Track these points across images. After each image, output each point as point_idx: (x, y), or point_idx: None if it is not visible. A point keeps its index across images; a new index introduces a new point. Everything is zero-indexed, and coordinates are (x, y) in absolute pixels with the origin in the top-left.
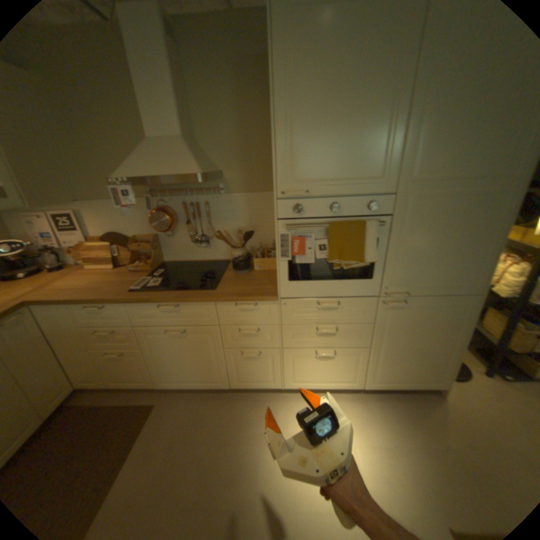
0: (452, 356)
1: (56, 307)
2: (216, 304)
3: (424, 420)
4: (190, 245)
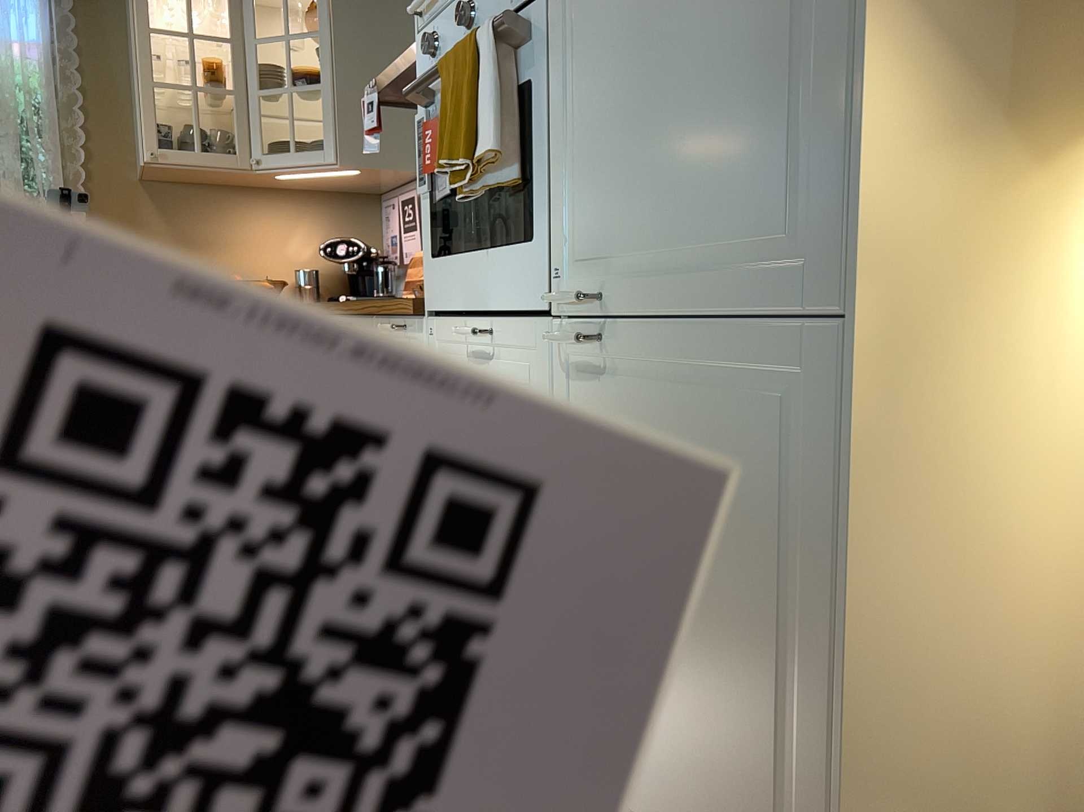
0: (812, 769)
1: None
2: (375, 324)
3: None
4: None
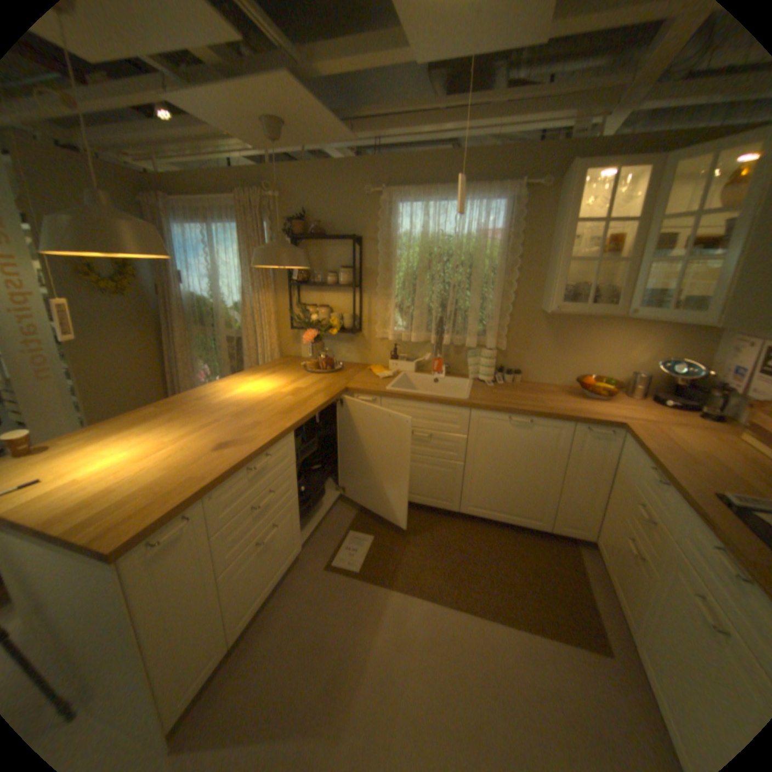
0: None
1: (639, 448)
2: None
3: None
4: None
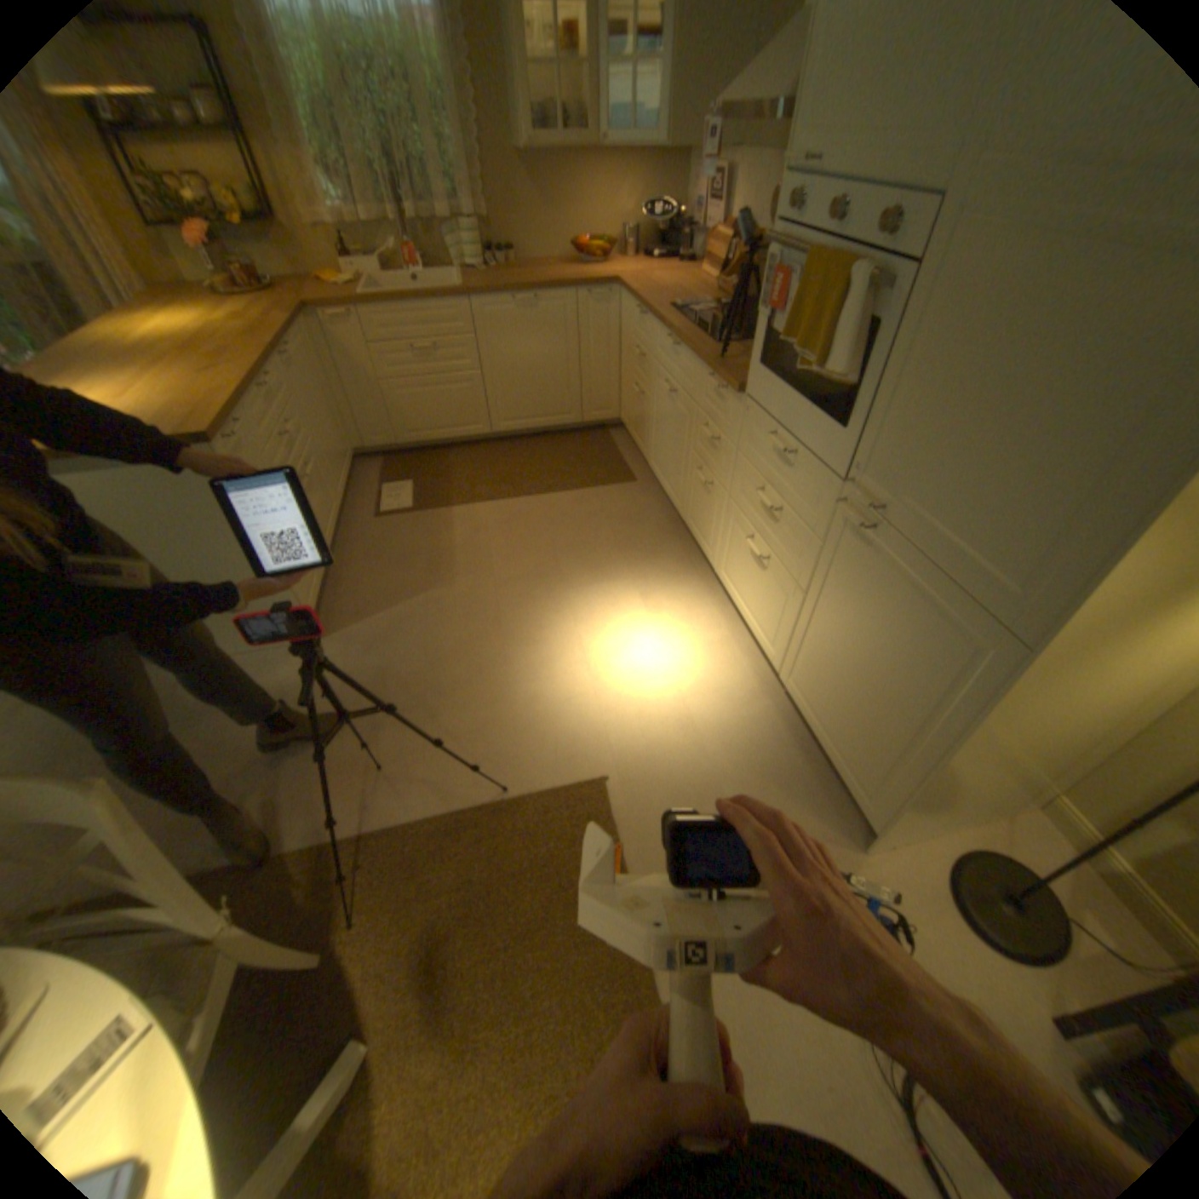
0: (903, 759)
1: (627, 298)
2: (698, 364)
3: (778, 790)
4: None
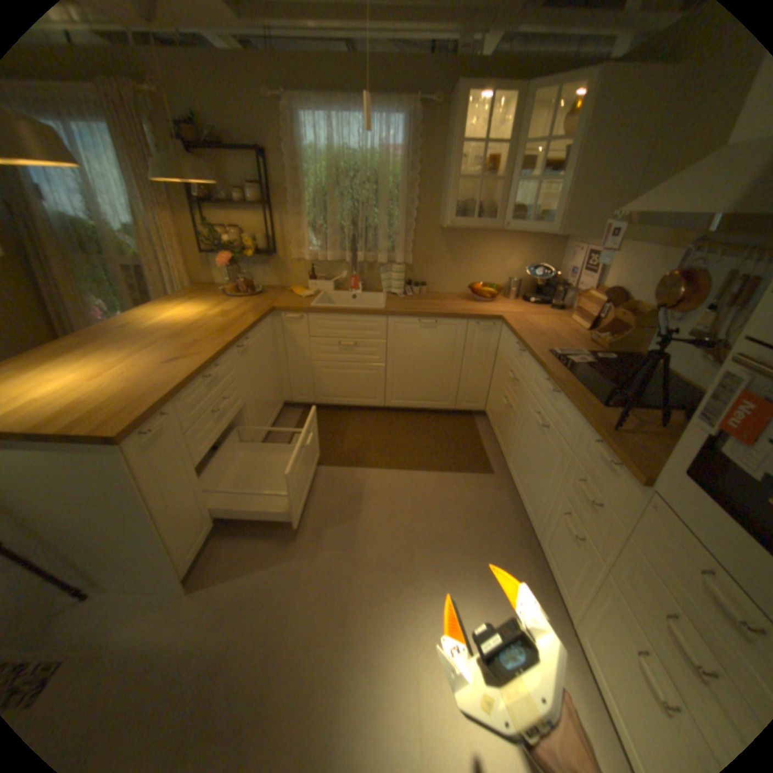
0: None
1: (508, 332)
2: (584, 421)
3: None
4: (691, 348)
